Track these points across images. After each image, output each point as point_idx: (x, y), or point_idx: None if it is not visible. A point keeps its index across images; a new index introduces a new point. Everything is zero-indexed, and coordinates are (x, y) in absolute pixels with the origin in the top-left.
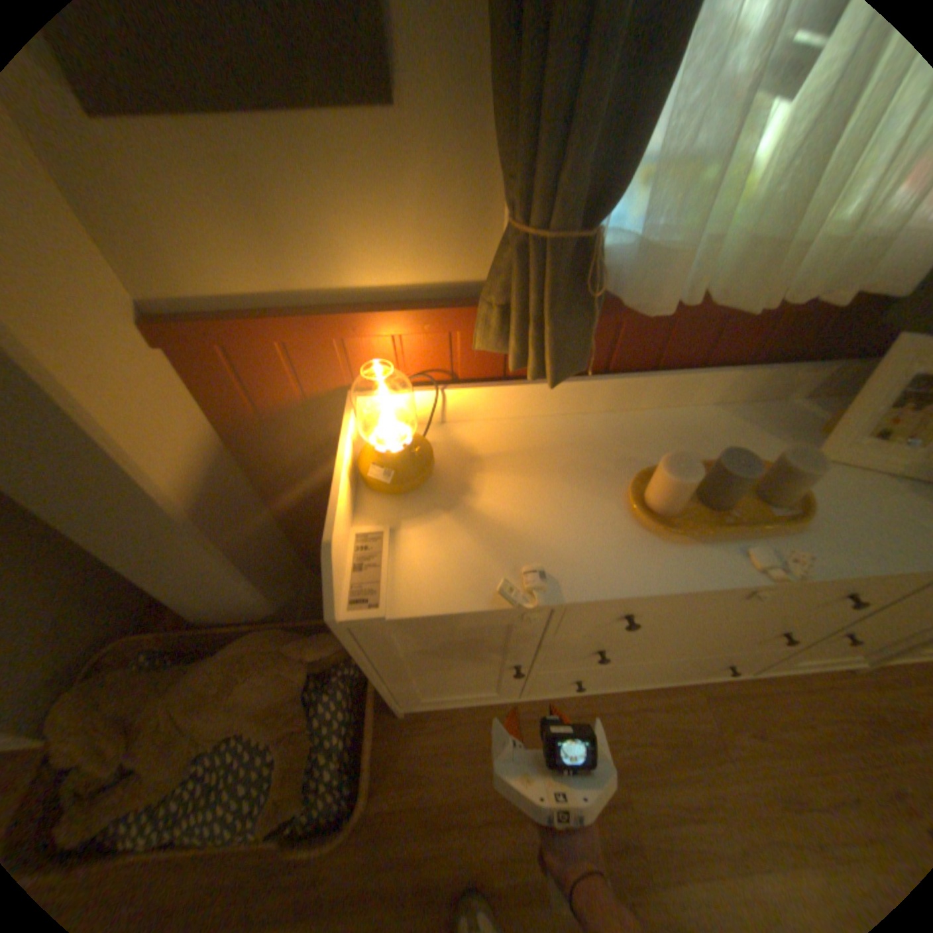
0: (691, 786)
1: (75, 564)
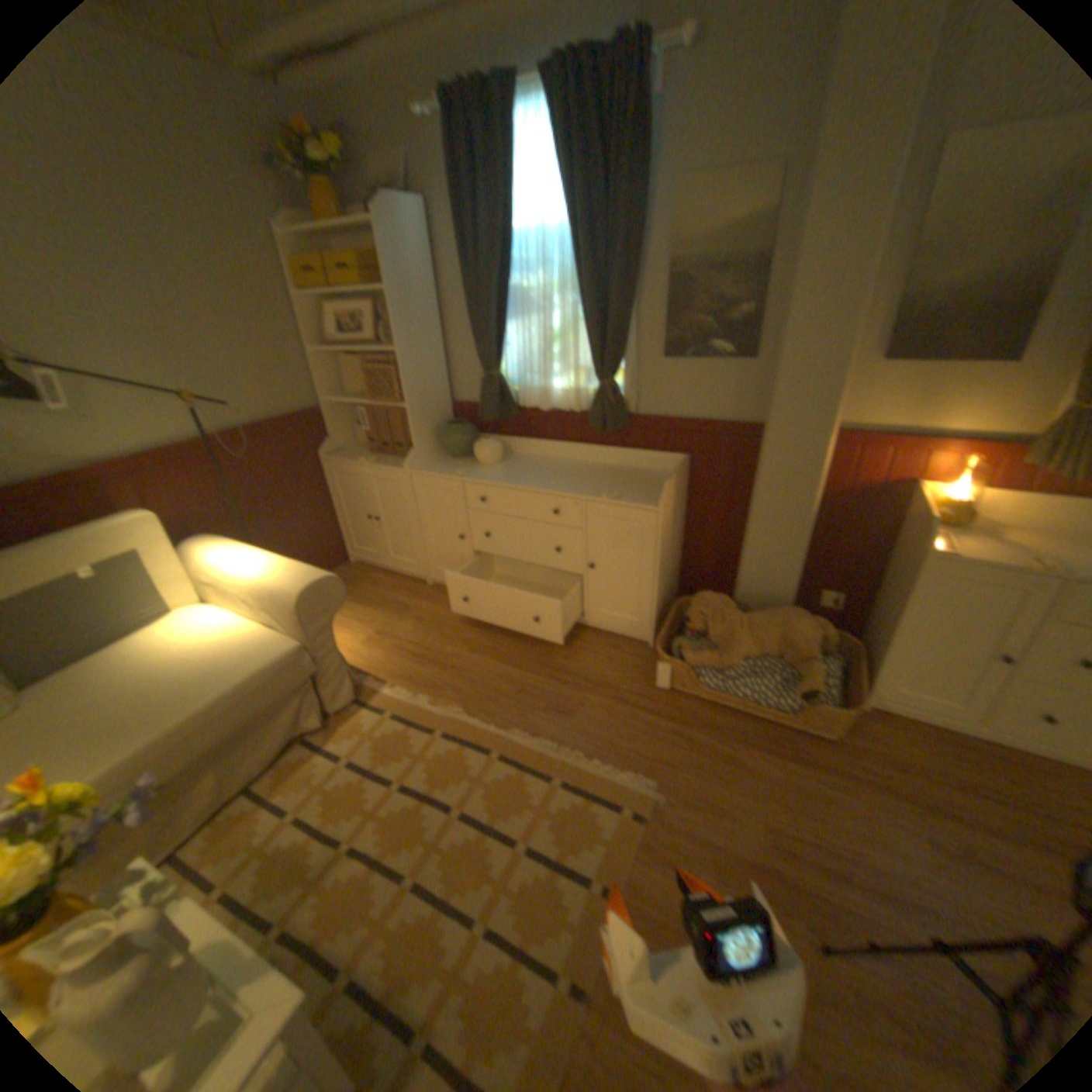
0: None
1: (677, 552)
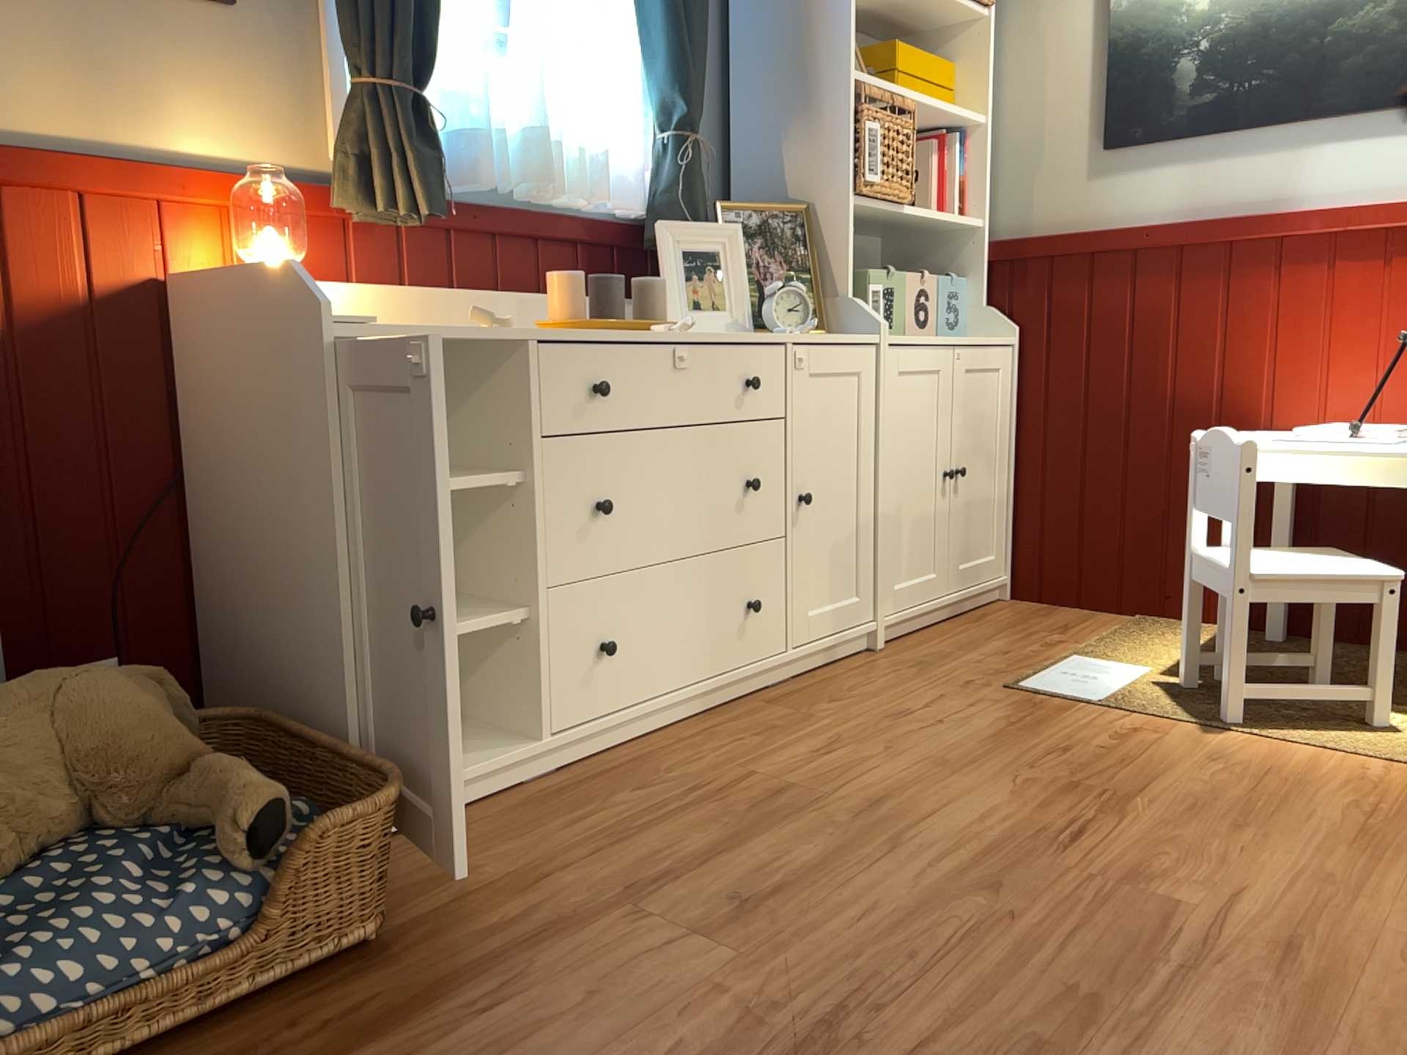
0: (801, 743)
1: None
